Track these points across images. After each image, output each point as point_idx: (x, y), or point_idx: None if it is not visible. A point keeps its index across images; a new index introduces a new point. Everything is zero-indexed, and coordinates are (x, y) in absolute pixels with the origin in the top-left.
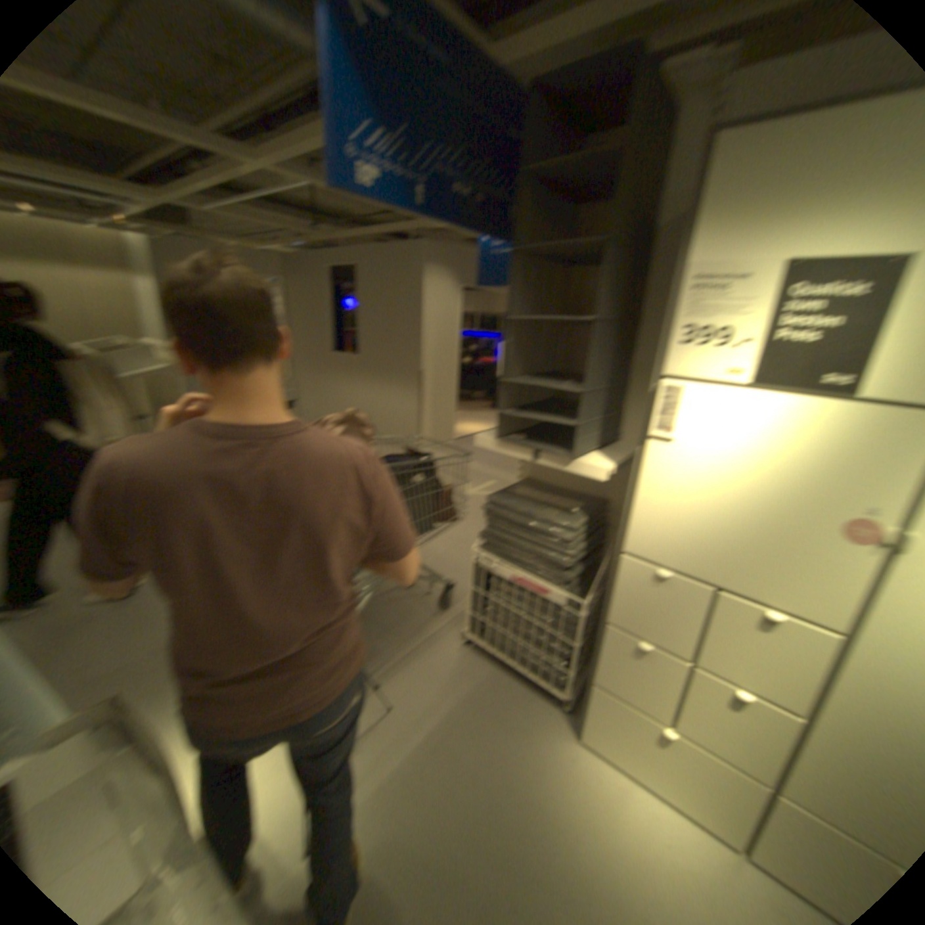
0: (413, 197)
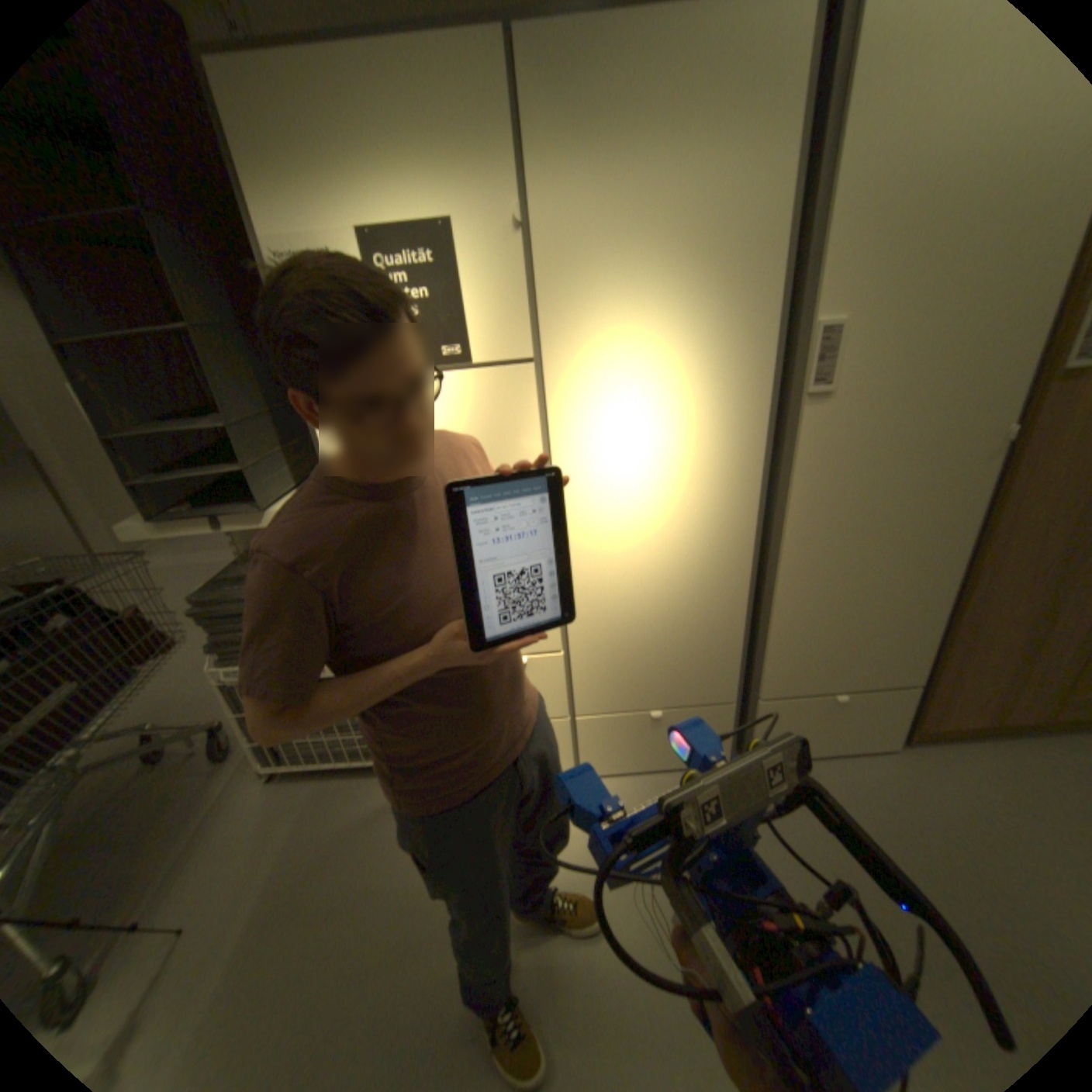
0: None
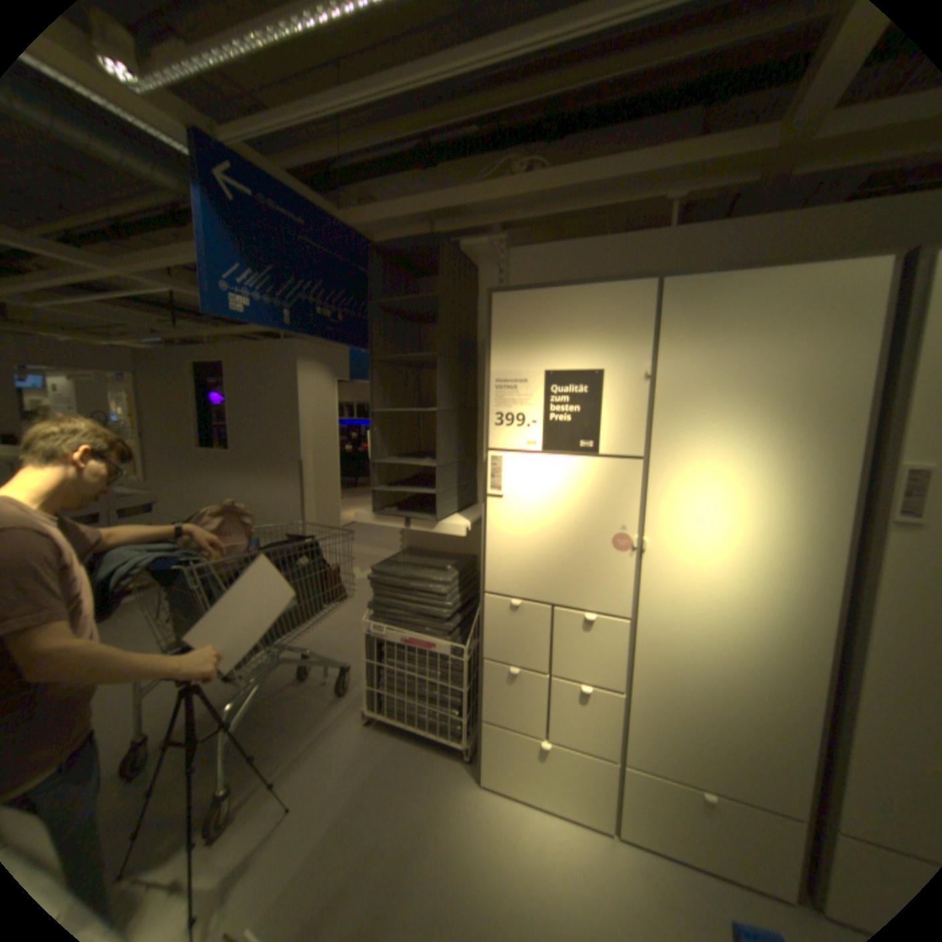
0: (277, 321)
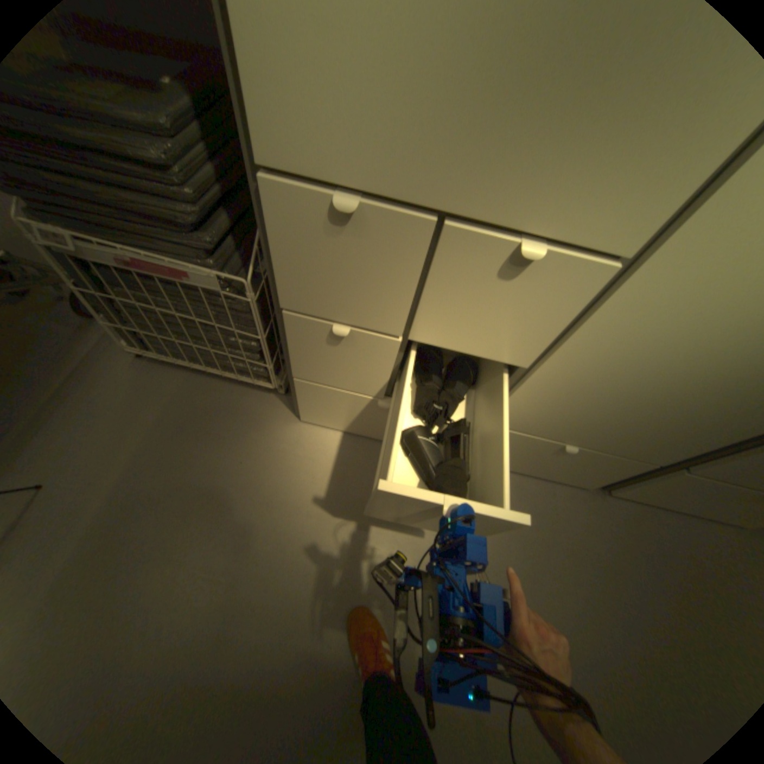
0: None
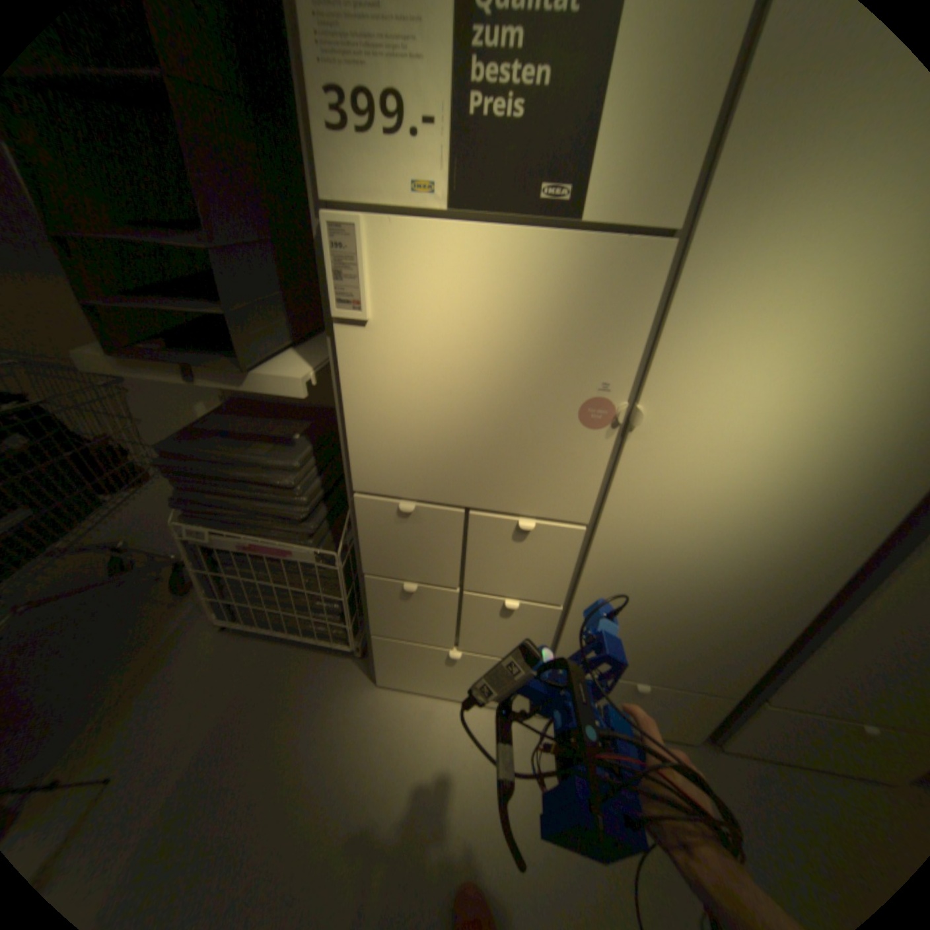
0: None
